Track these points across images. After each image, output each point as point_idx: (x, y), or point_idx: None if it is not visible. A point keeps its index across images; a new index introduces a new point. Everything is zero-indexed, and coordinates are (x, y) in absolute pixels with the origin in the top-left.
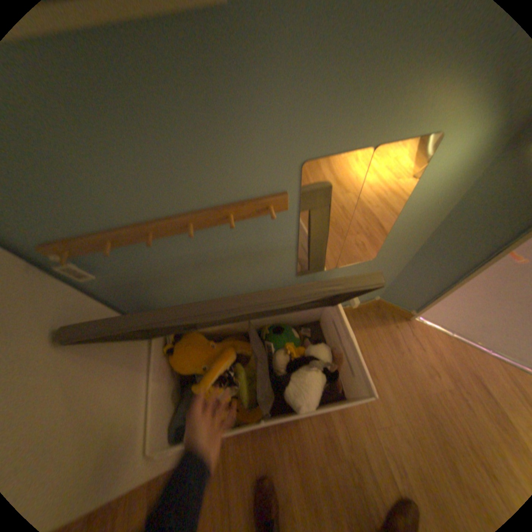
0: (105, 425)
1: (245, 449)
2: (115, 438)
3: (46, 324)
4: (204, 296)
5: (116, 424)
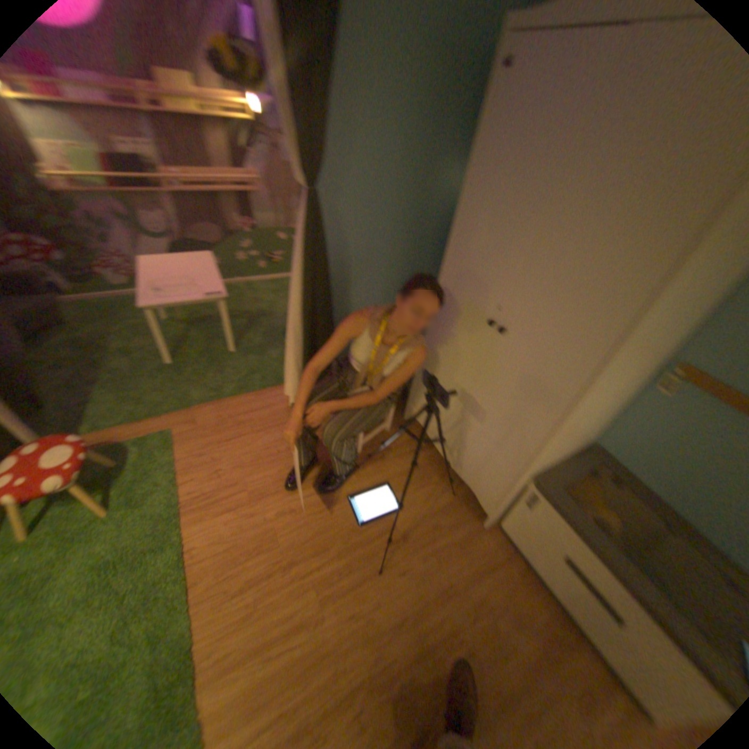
0: (564, 446)
1: (521, 586)
2: (552, 456)
3: (630, 388)
4: (672, 479)
5: (558, 453)
